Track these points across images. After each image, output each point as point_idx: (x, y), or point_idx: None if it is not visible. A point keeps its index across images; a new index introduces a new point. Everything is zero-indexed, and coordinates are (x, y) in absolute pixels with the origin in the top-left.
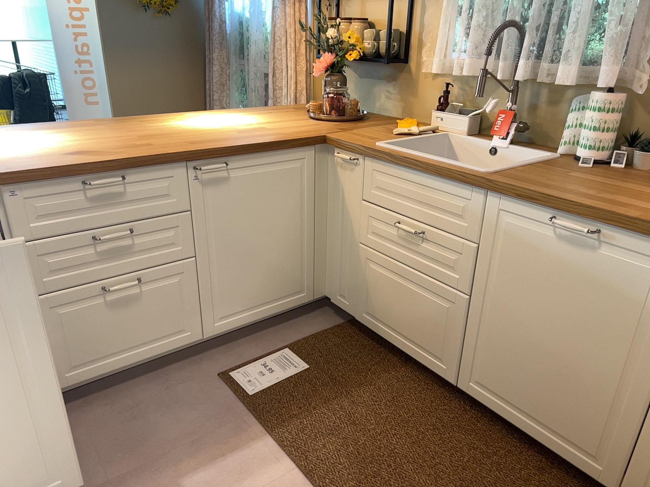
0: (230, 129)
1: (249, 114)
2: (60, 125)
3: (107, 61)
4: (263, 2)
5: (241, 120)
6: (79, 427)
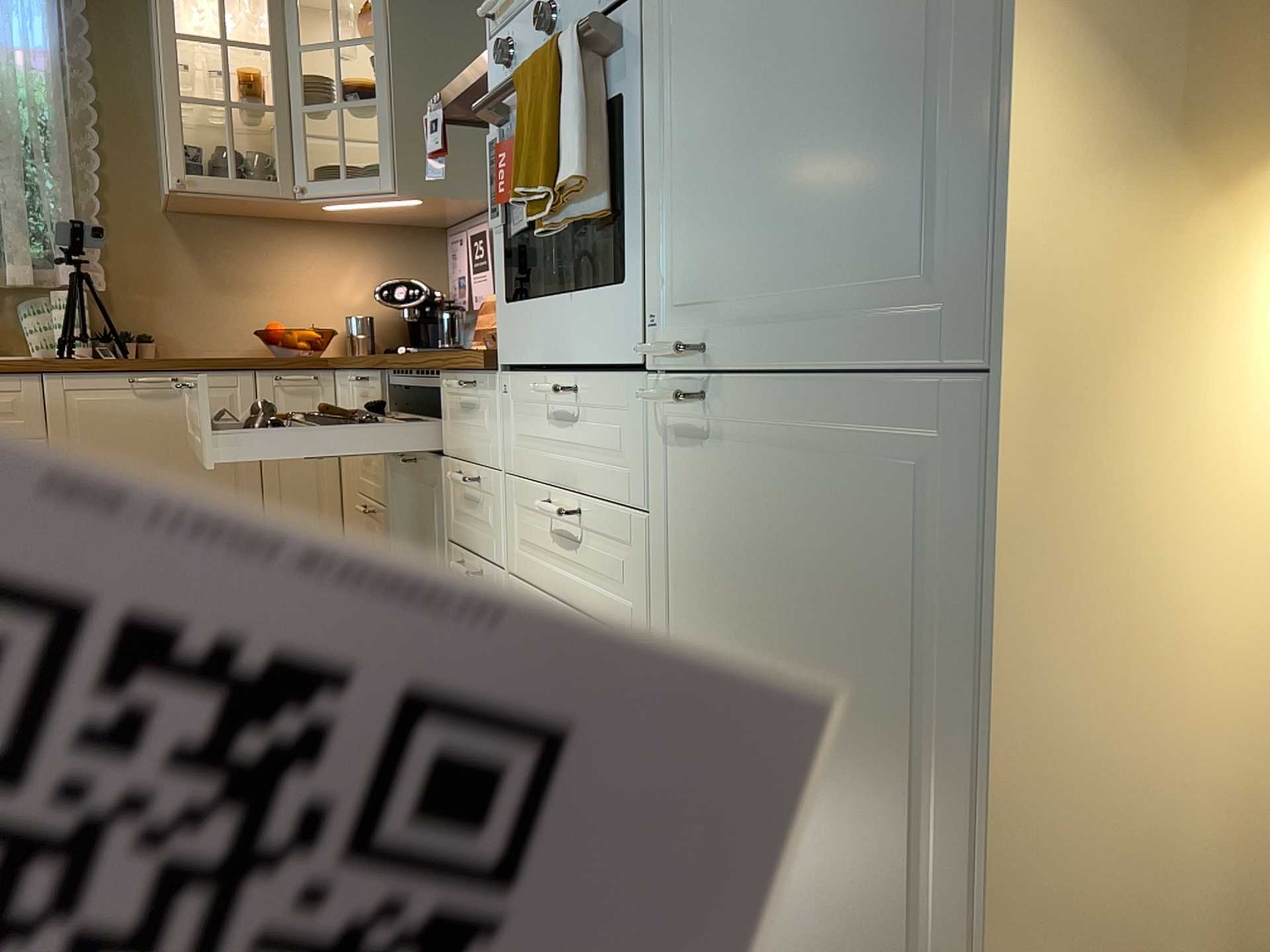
0: None
1: None
2: None
3: None
4: None
5: None
6: None
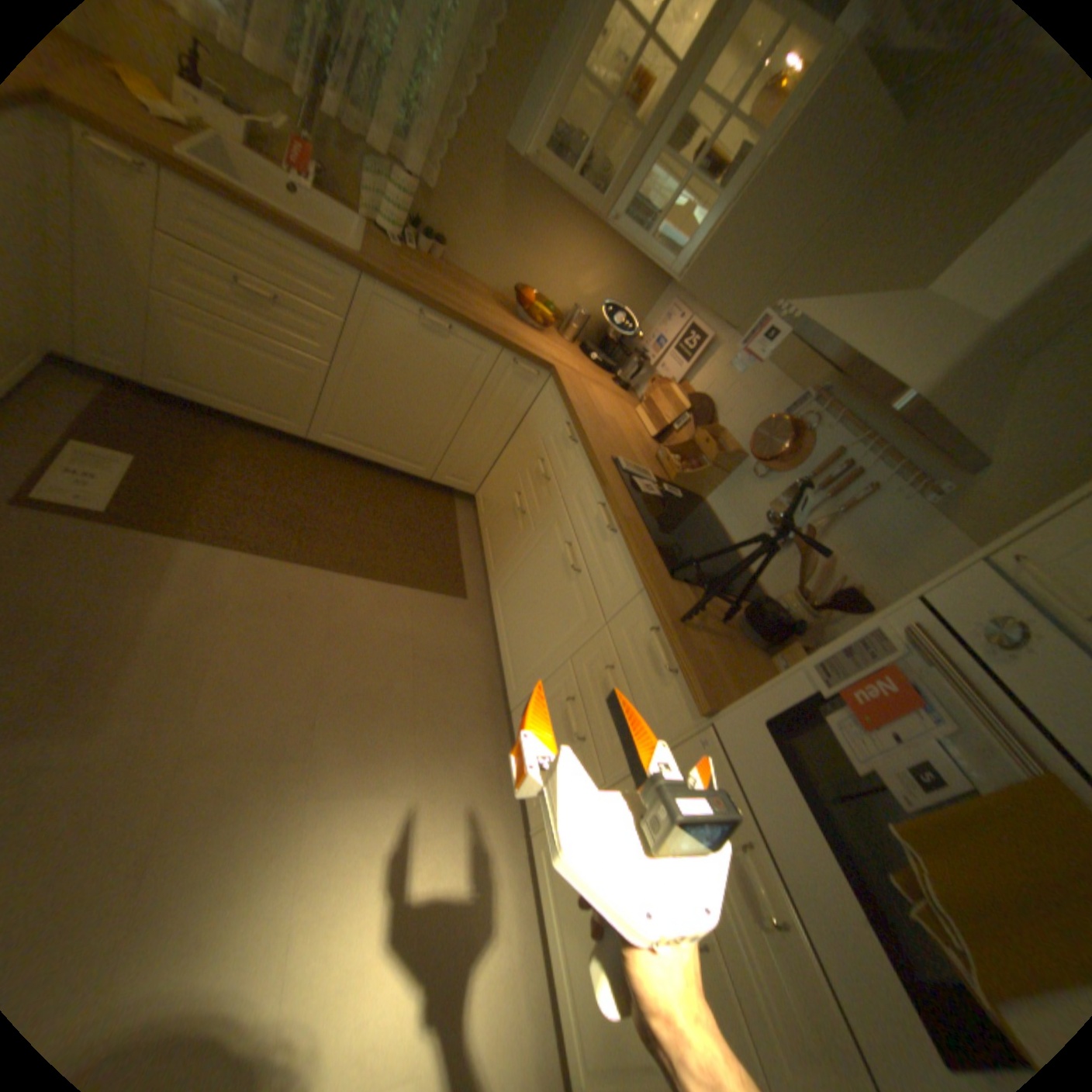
0: None
1: None
2: None
3: None
4: None
5: None
6: None
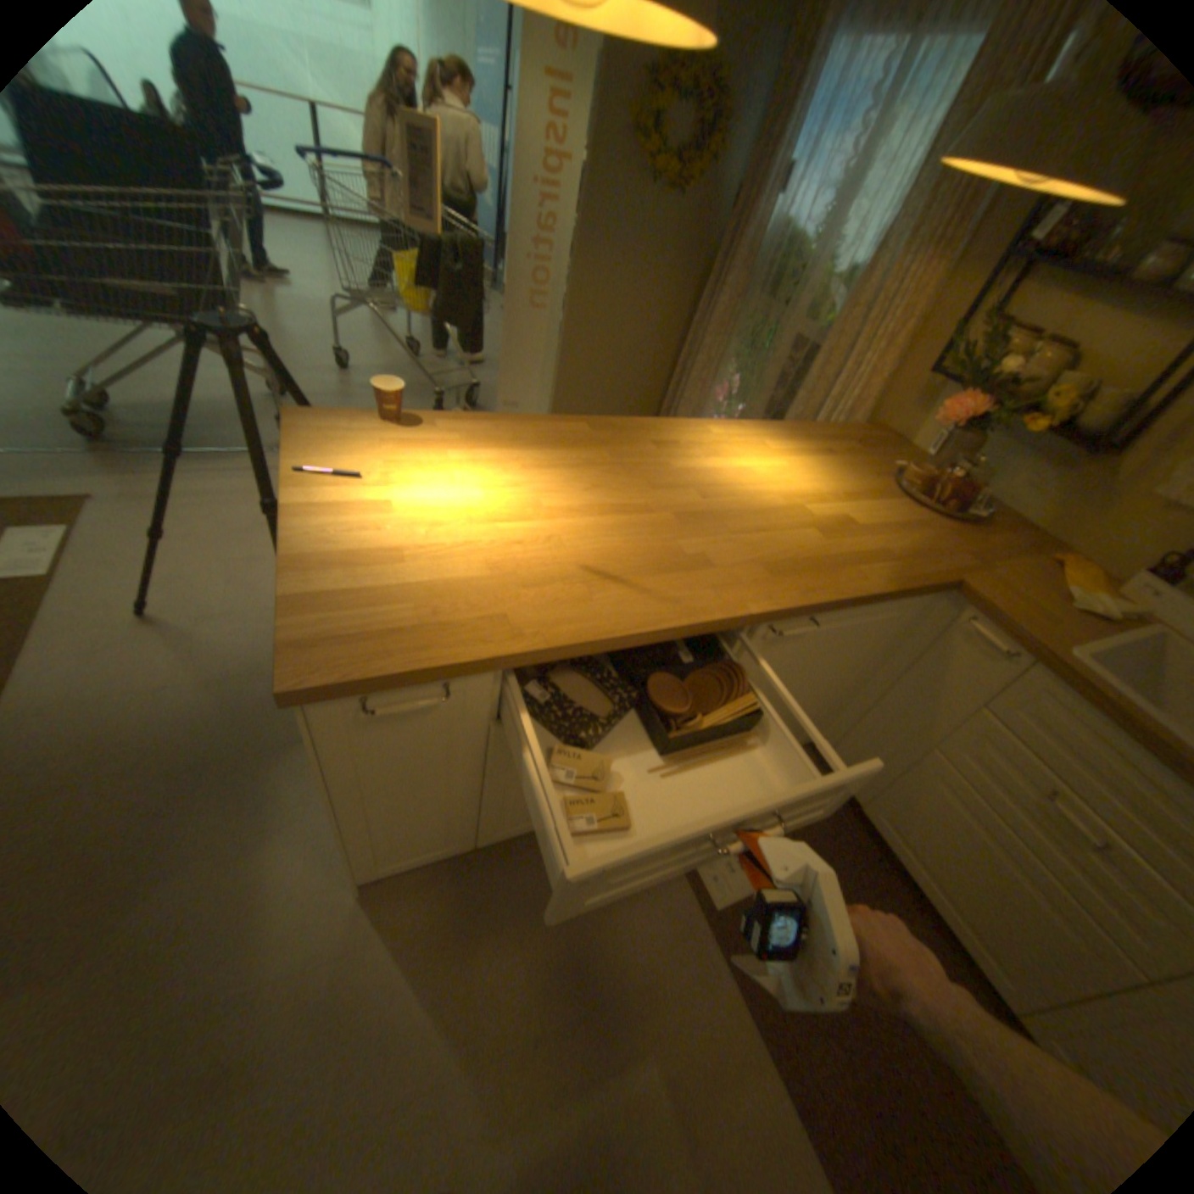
0: (802, 512)
1: (805, 453)
2: (540, 430)
3: (575, 251)
4: (856, 219)
5: (802, 474)
6: (503, 904)
